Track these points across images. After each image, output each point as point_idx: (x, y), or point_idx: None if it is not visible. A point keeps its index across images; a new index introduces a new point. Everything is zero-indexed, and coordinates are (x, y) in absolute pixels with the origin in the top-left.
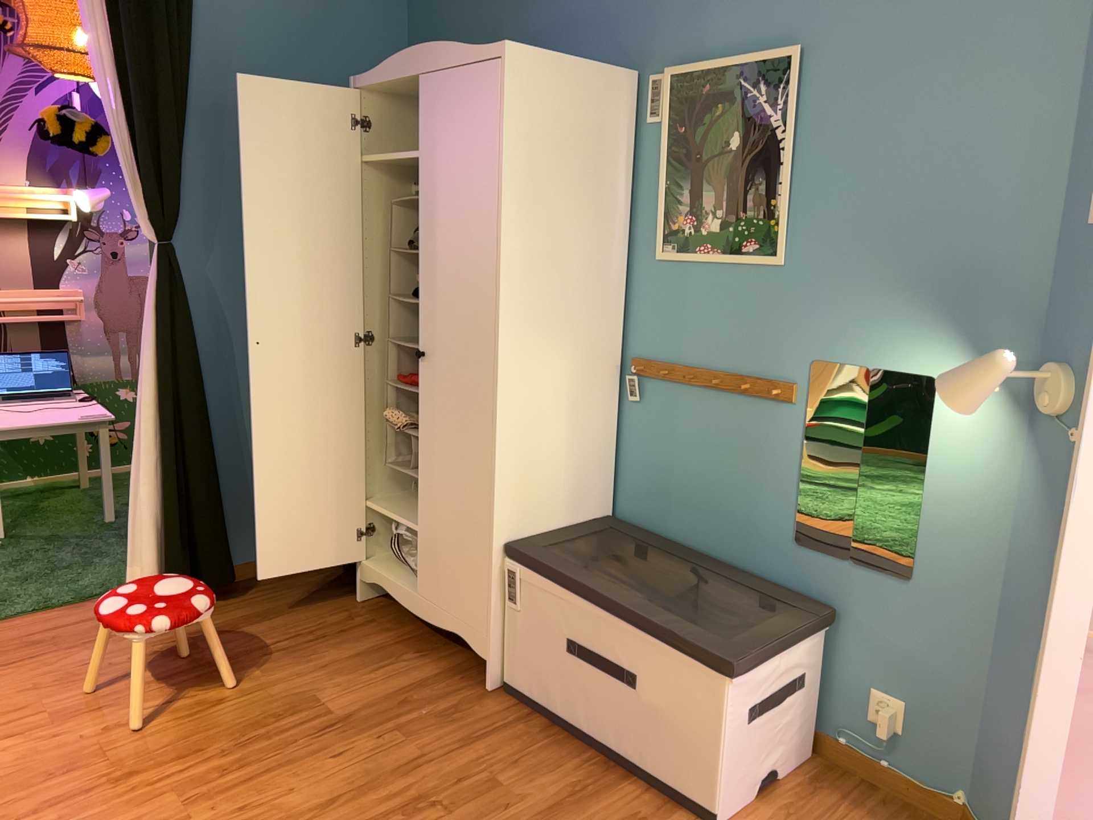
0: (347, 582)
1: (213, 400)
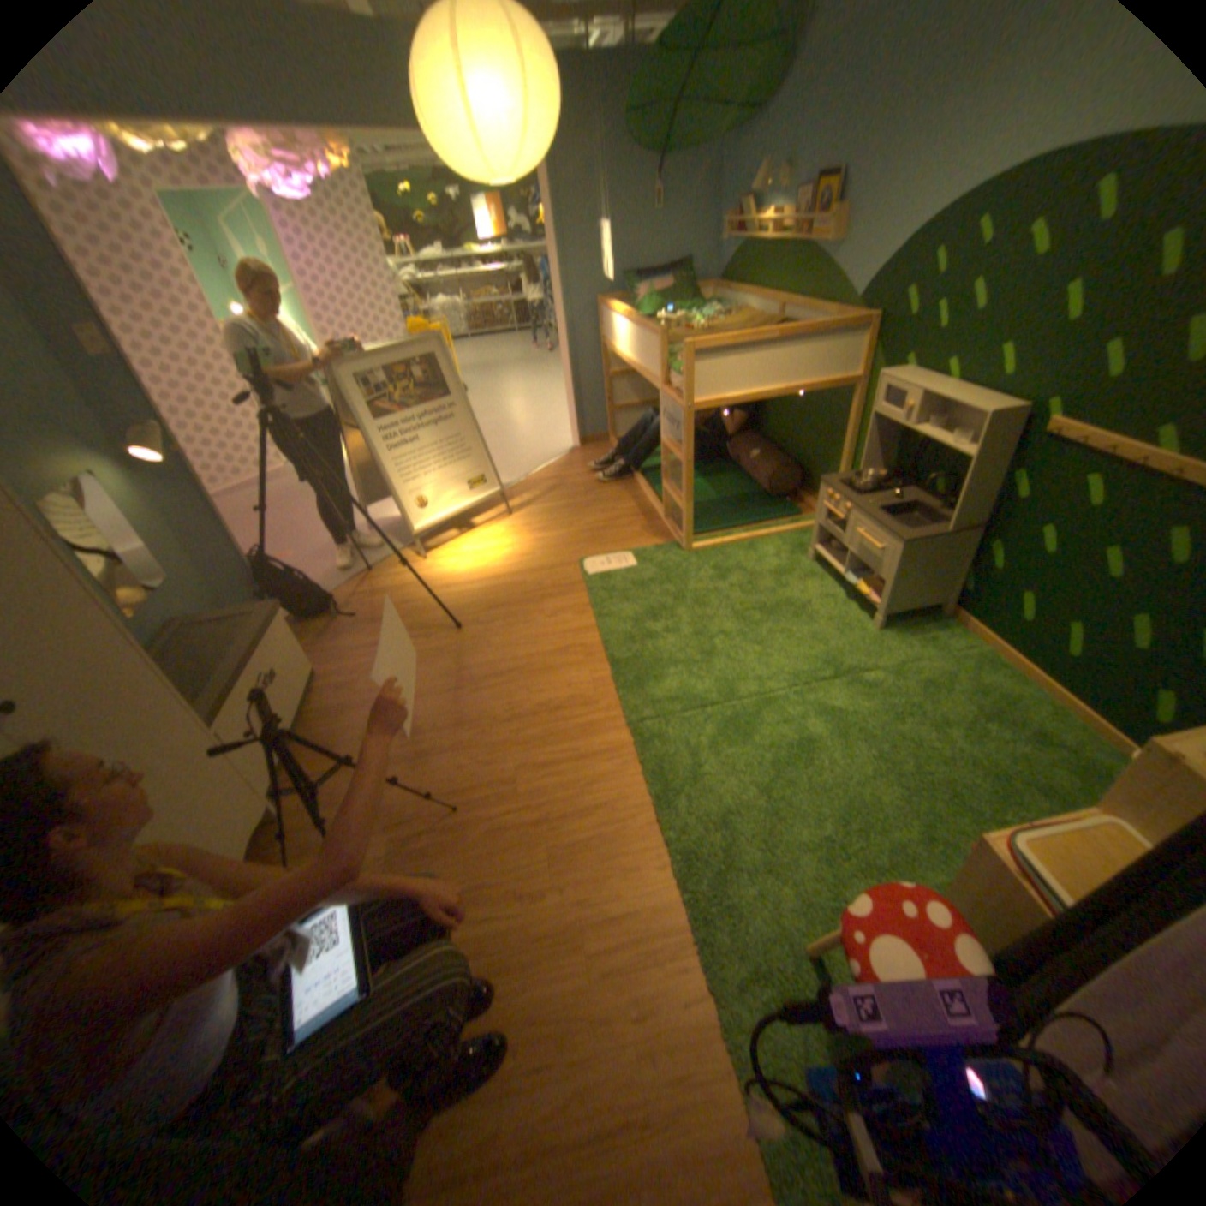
0: None
1: None
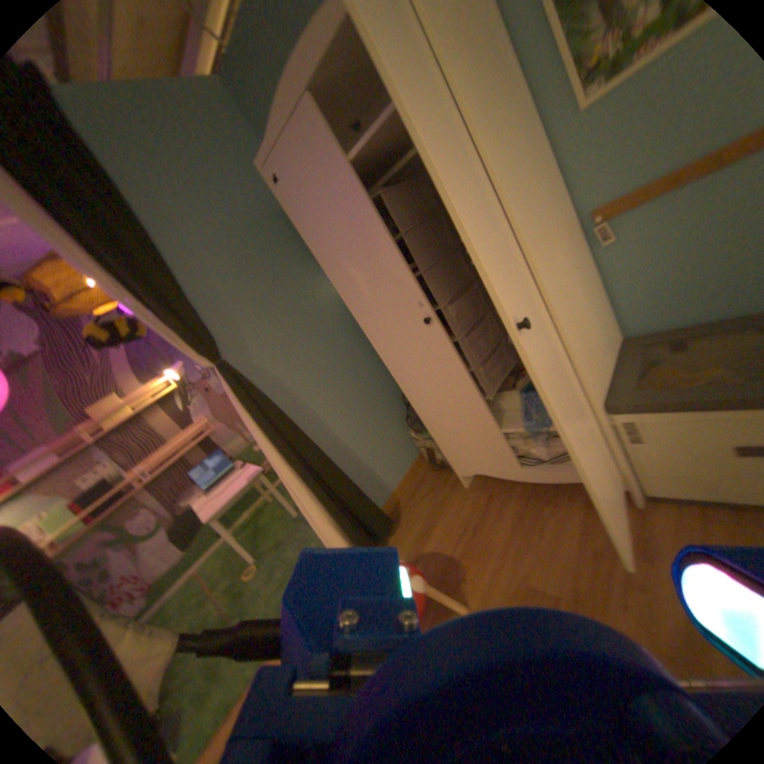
0: (447, 476)
1: (310, 432)
